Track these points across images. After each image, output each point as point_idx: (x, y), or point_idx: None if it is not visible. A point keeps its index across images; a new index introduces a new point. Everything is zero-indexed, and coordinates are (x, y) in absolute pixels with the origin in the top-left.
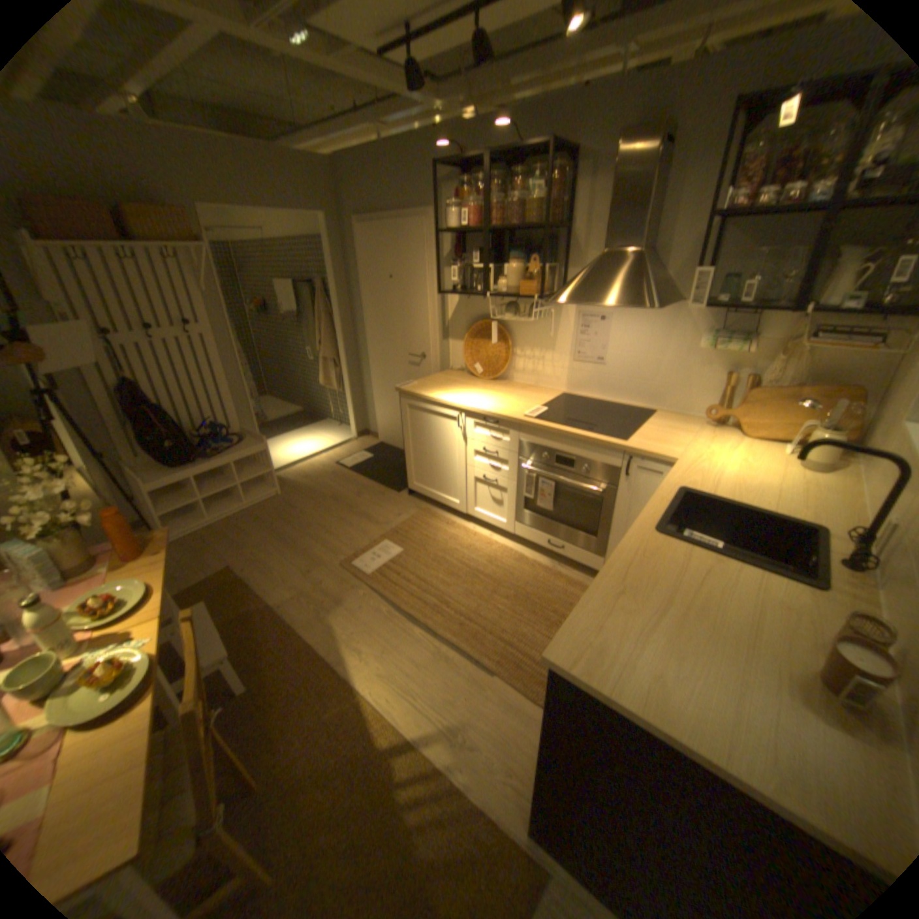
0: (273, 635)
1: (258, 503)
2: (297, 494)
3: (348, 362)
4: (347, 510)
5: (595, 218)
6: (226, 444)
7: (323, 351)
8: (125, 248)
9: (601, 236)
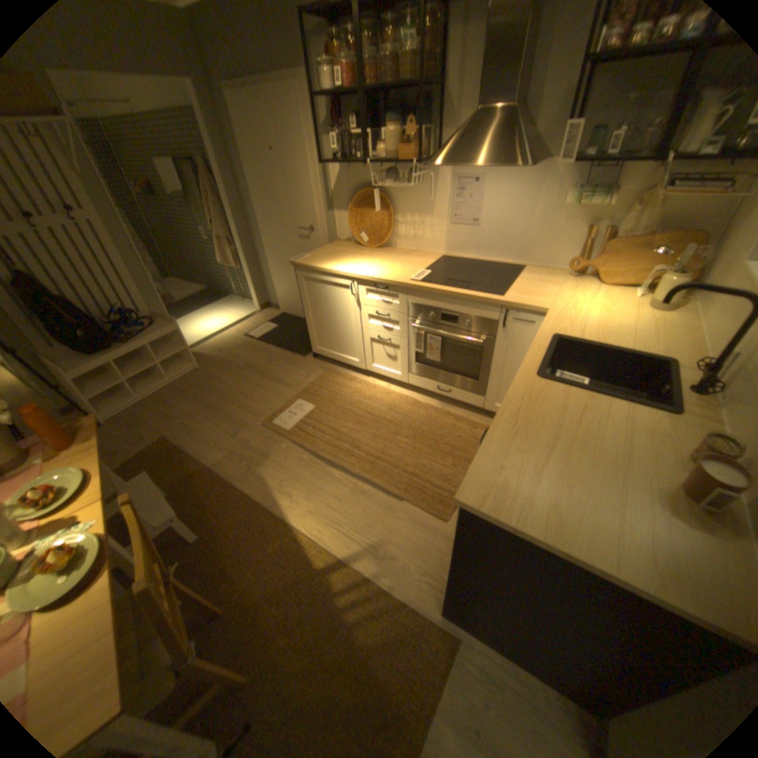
0: (213, 490)
1: (179, 378)
2: (214, 367)
3: (241, 239)
4: (261, 377)
5: (468, 72)
6: (138, 328)
7: (215, 230)
8: None
9: (474, 92)
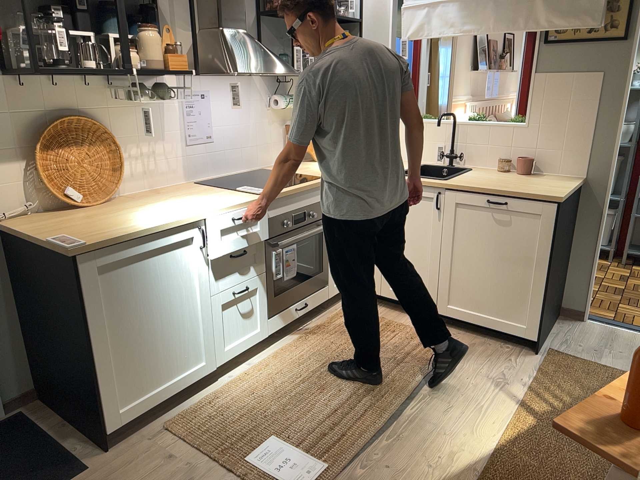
0: None
1: None
2: None
3: None
4: None
5: None
6: None
7: None
8: None
9: (185, 16)
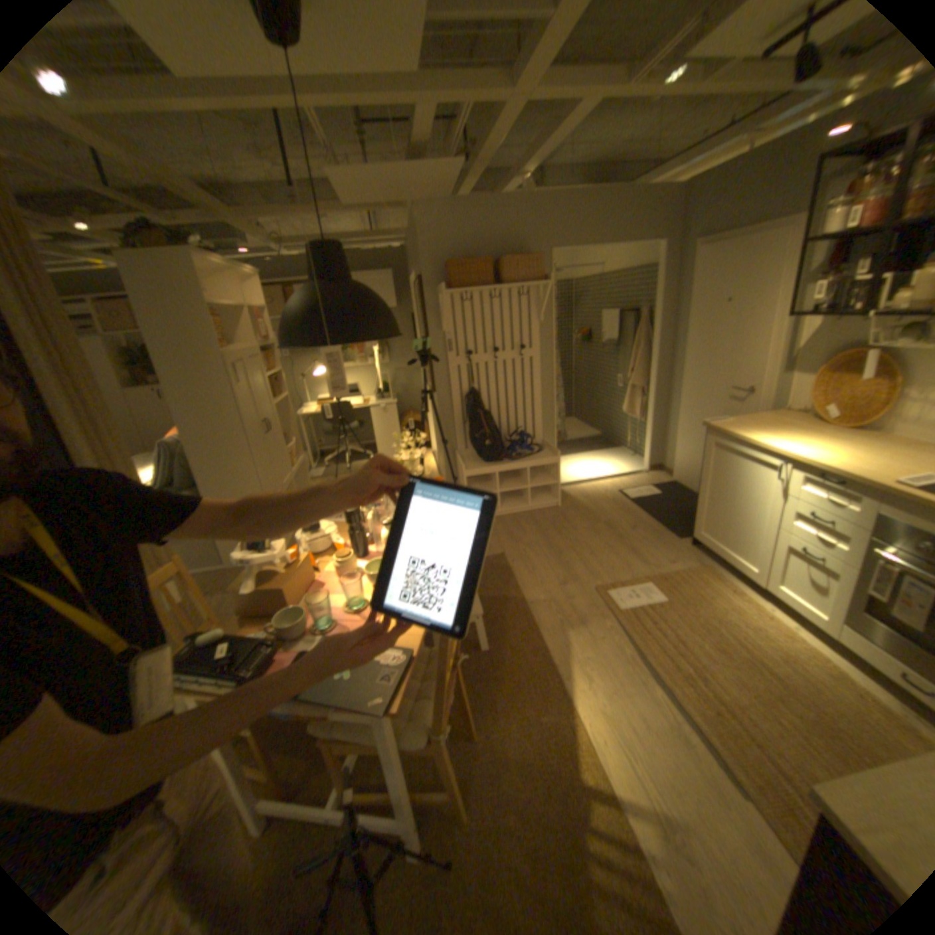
0: (520, 626)
1: (539, 509)
2: (574, 511)
3: (657, 391)
4: (617, 540)
5: None
6: (527, 452)
7: (633, 379)
8: (495, 291)
9: None
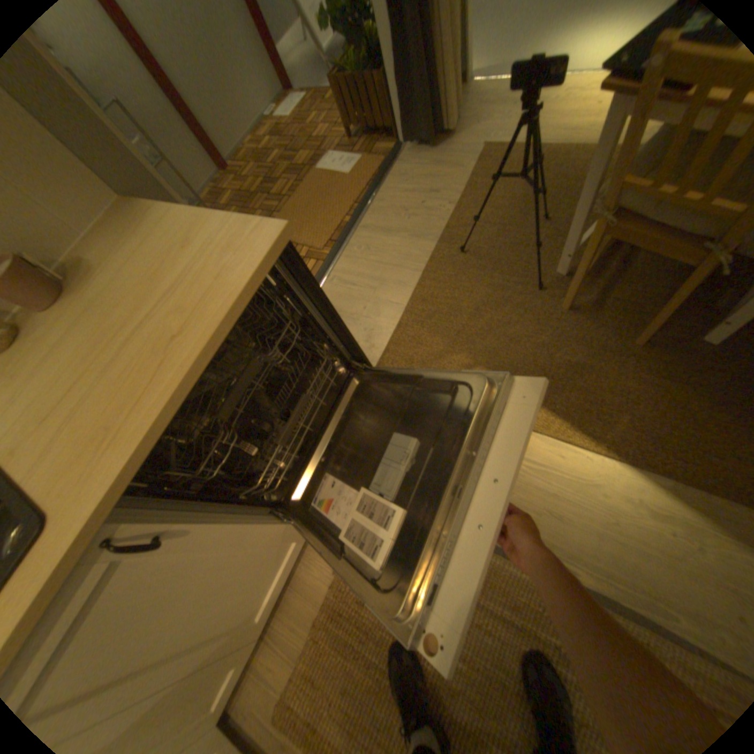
0: None
1: None
2: None
3: None
4: None
5: None
6: None
7: None
8: None
9: None
